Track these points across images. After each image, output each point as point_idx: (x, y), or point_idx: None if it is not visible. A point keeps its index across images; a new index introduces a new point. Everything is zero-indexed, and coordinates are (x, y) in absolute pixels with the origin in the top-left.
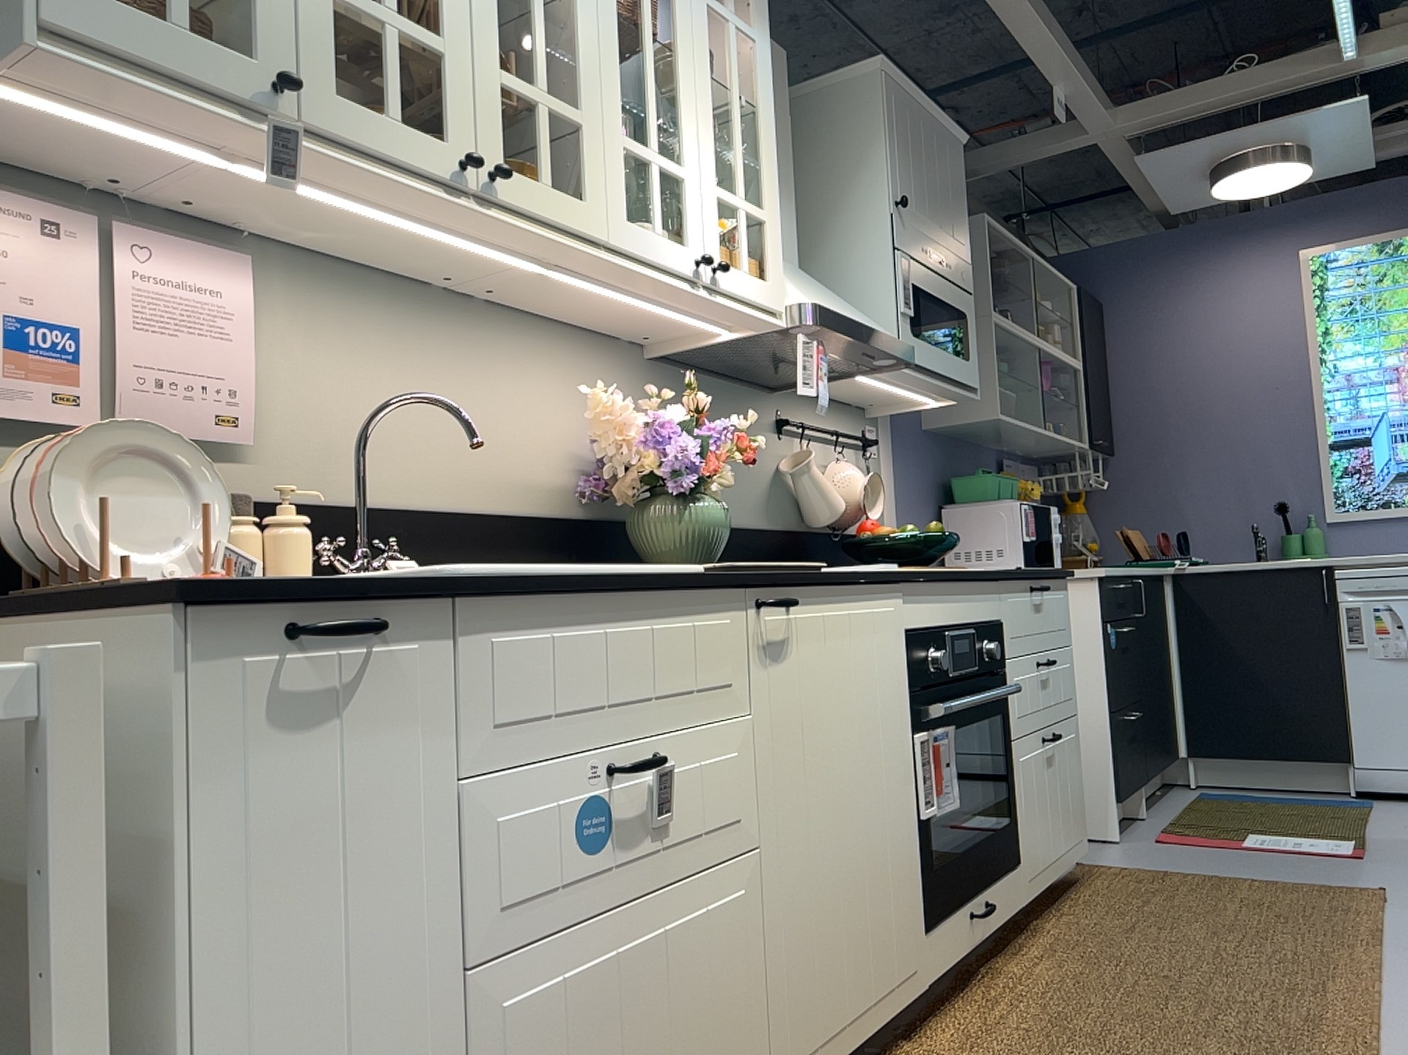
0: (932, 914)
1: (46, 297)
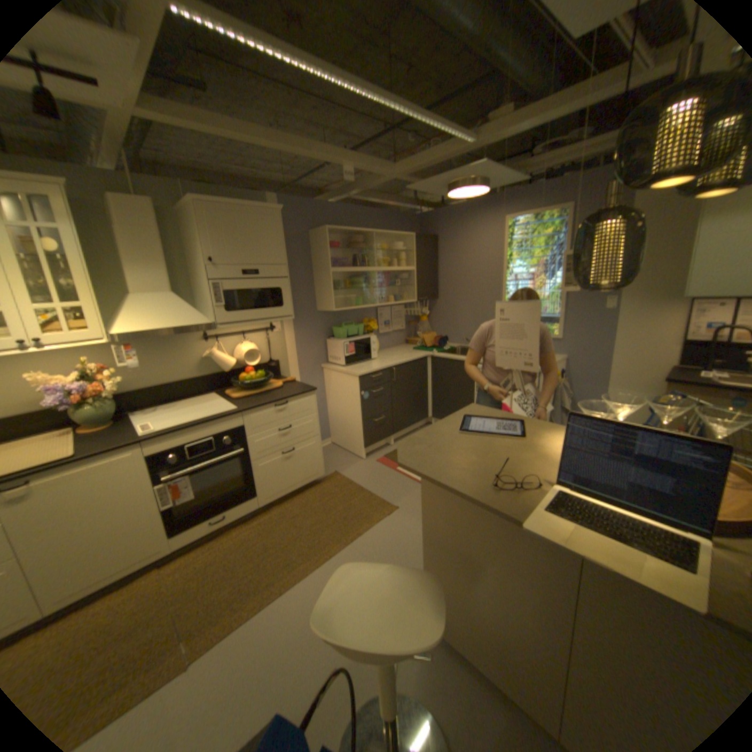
0: (172, 535)
1: None
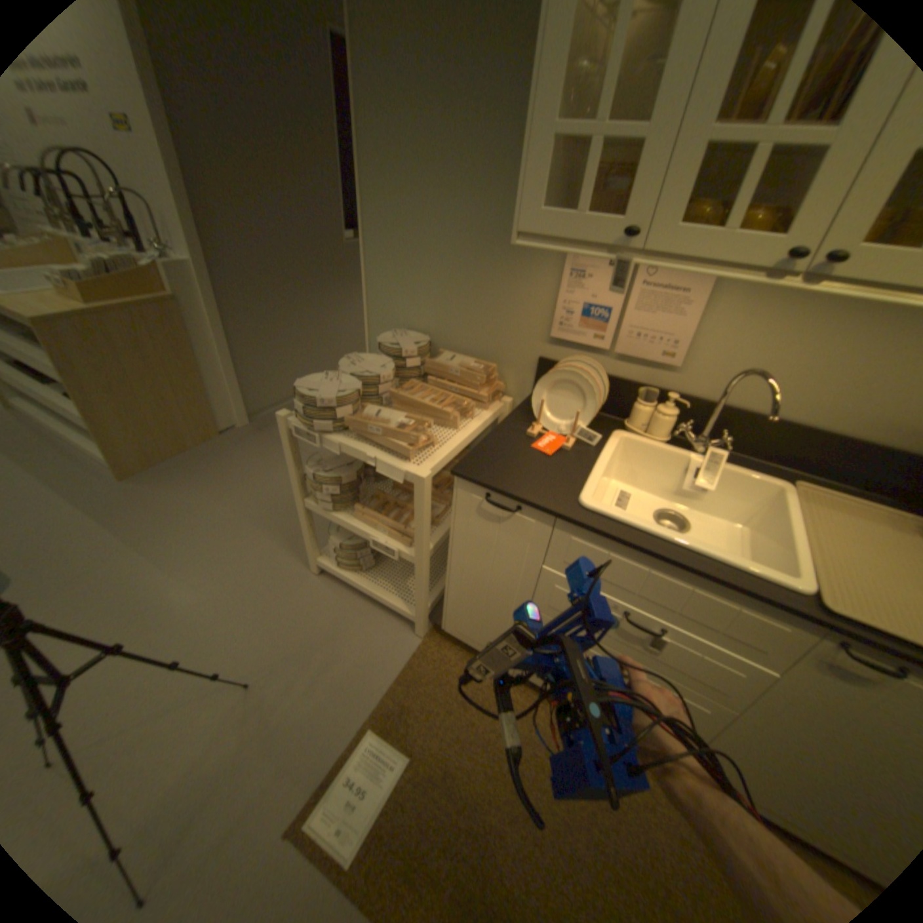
0: None
1: (601, 296)
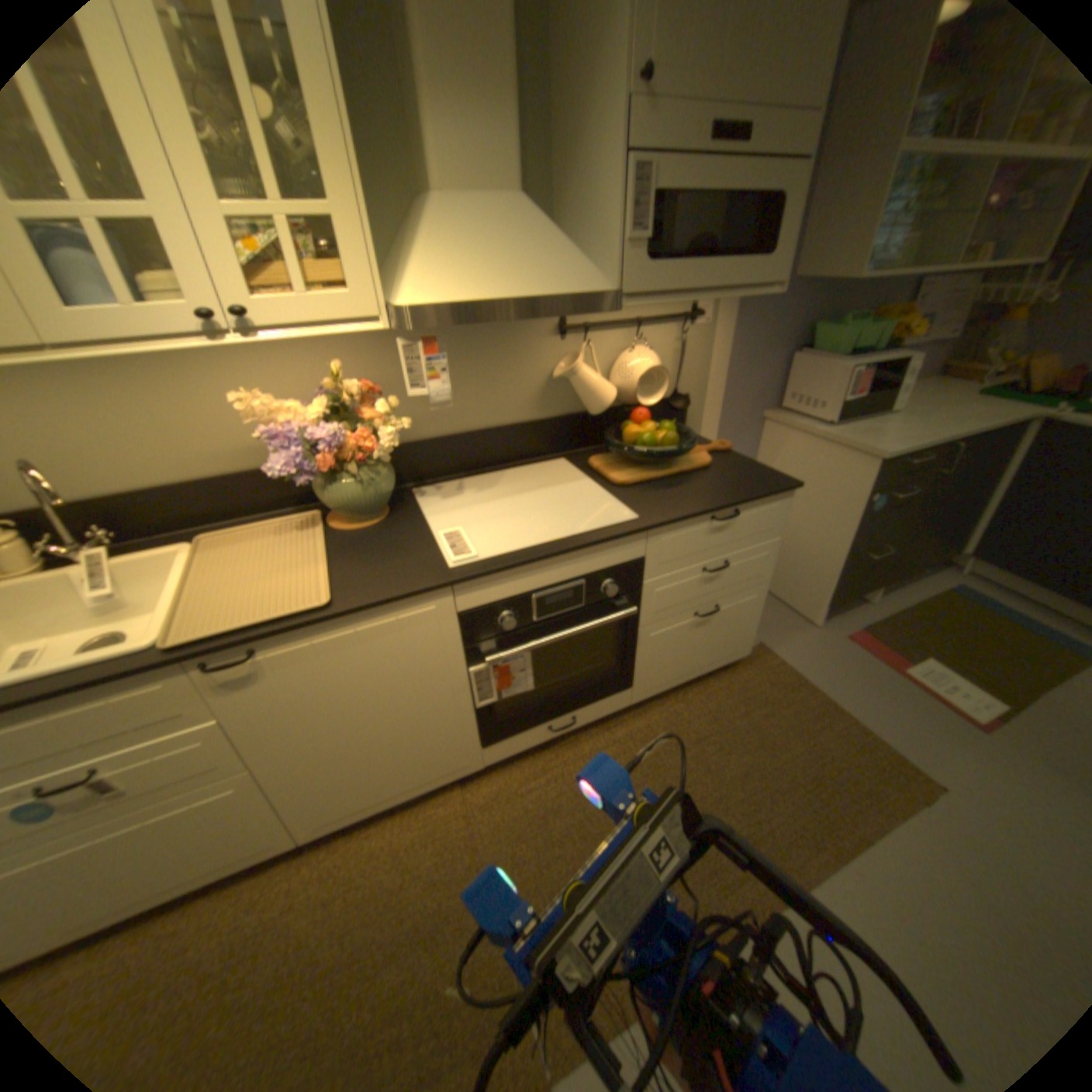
0: (489, 743)
1: None
